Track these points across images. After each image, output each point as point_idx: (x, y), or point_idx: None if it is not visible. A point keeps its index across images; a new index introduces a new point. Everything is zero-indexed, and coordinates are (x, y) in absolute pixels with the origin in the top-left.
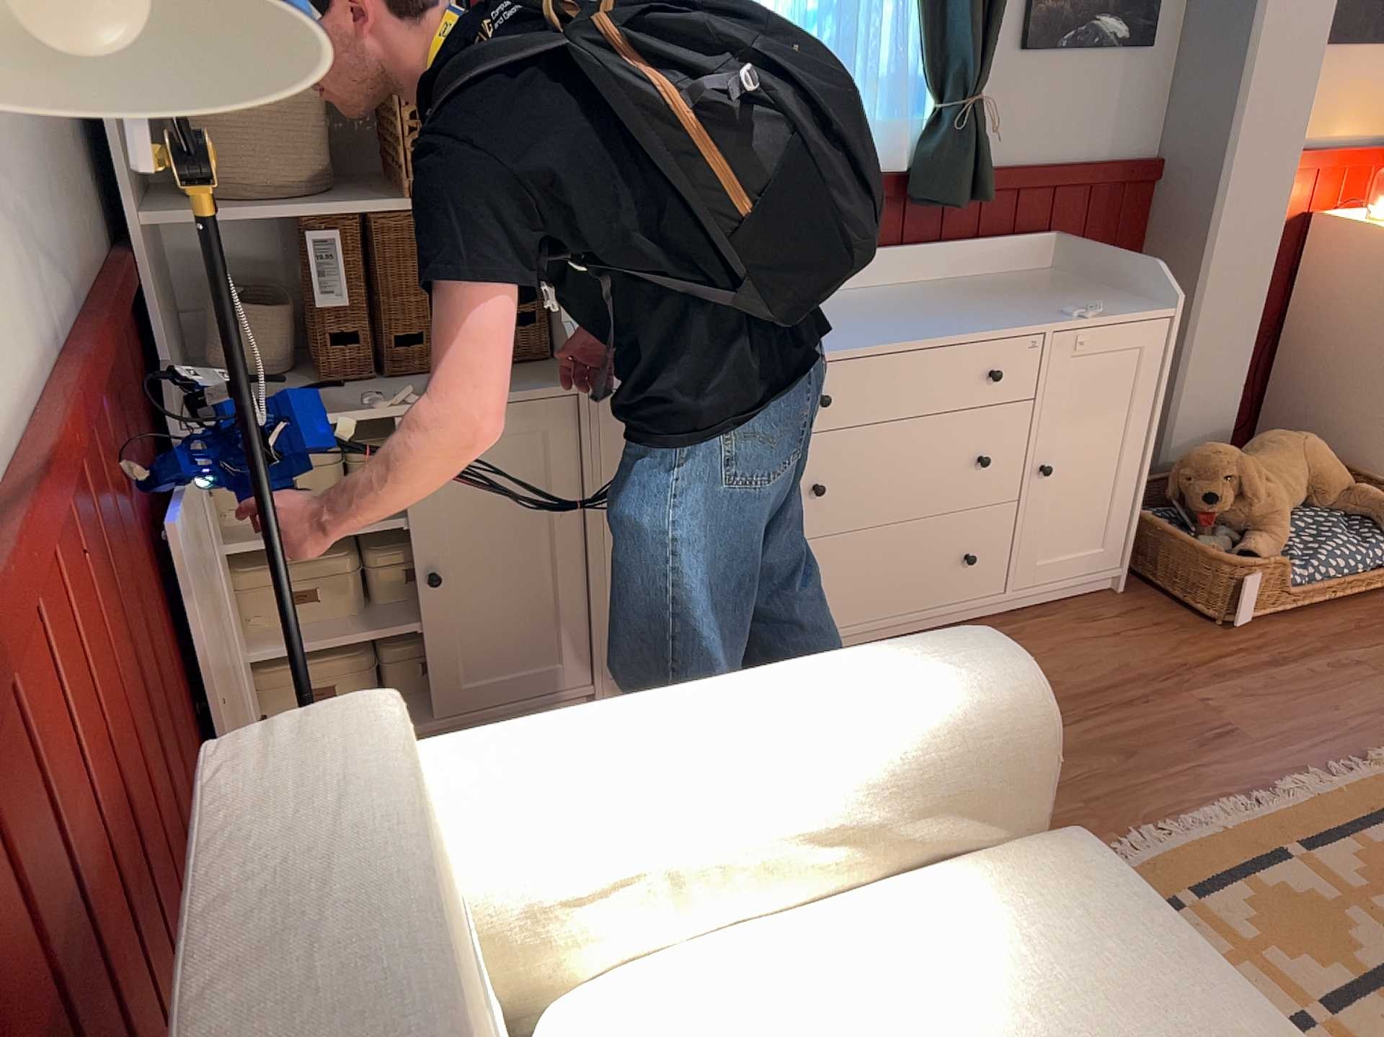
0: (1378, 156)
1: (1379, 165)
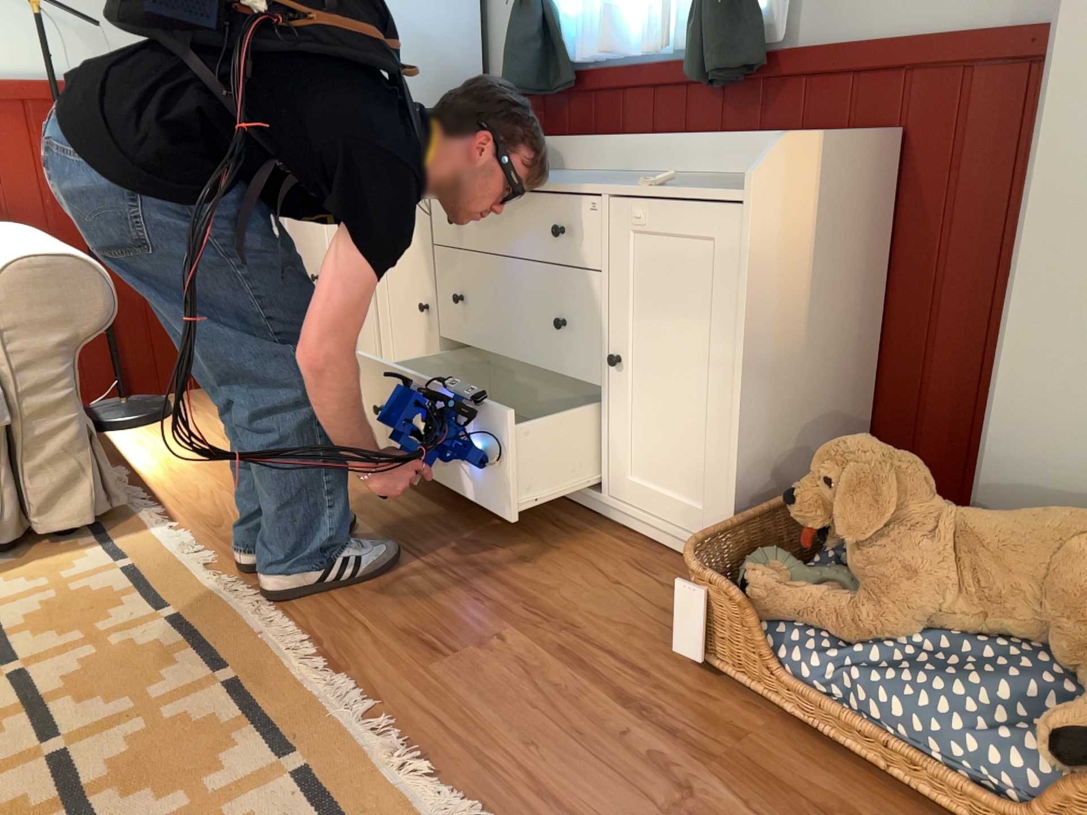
0: None
1: None
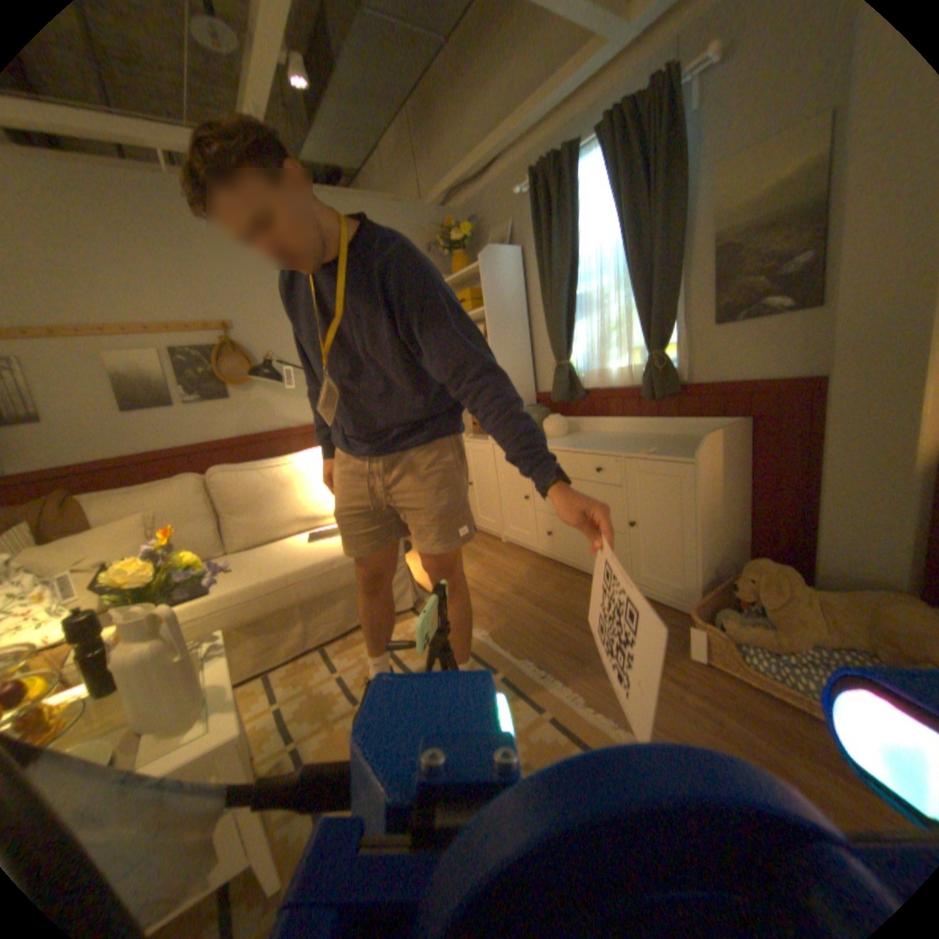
0: None
1: None
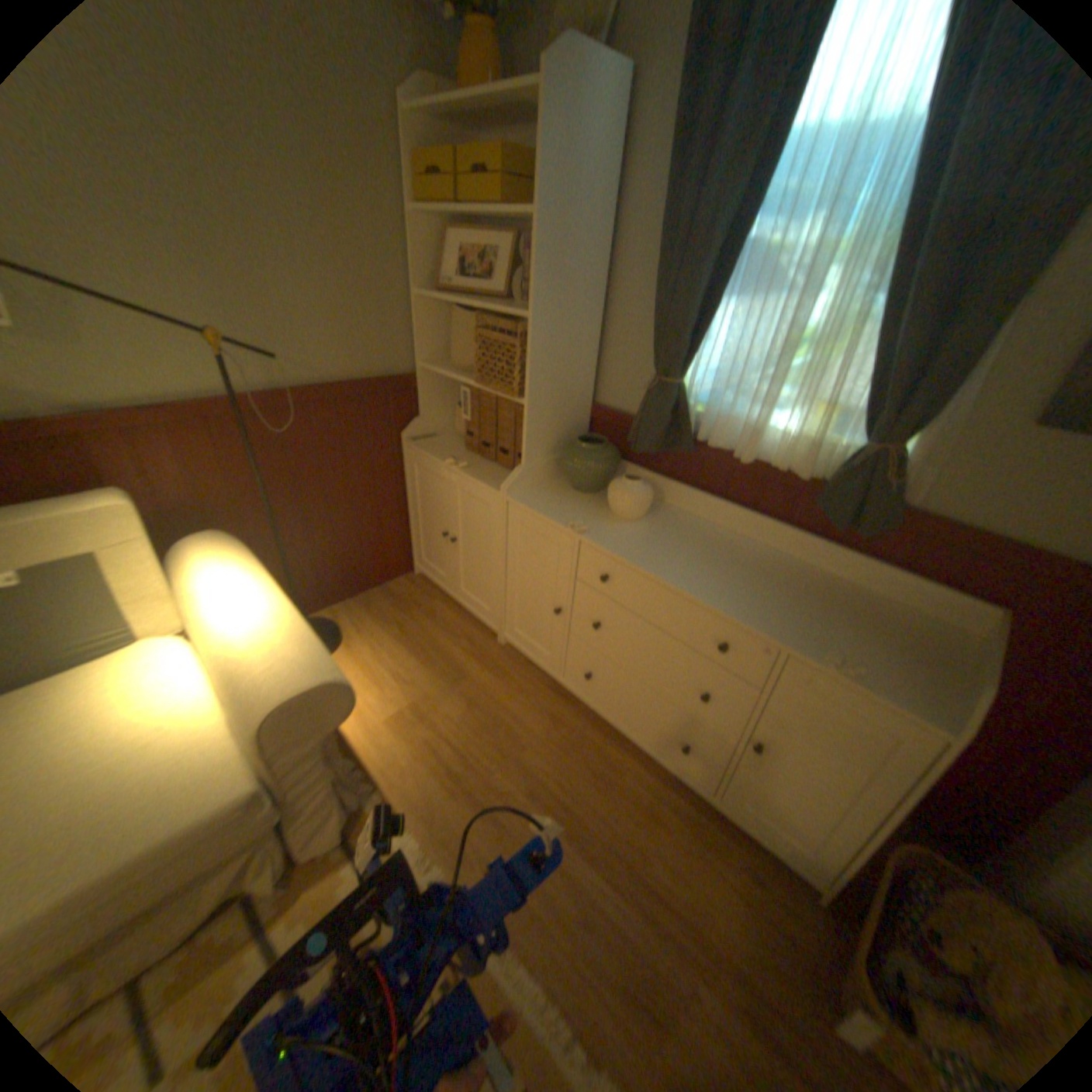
0: None
1: None
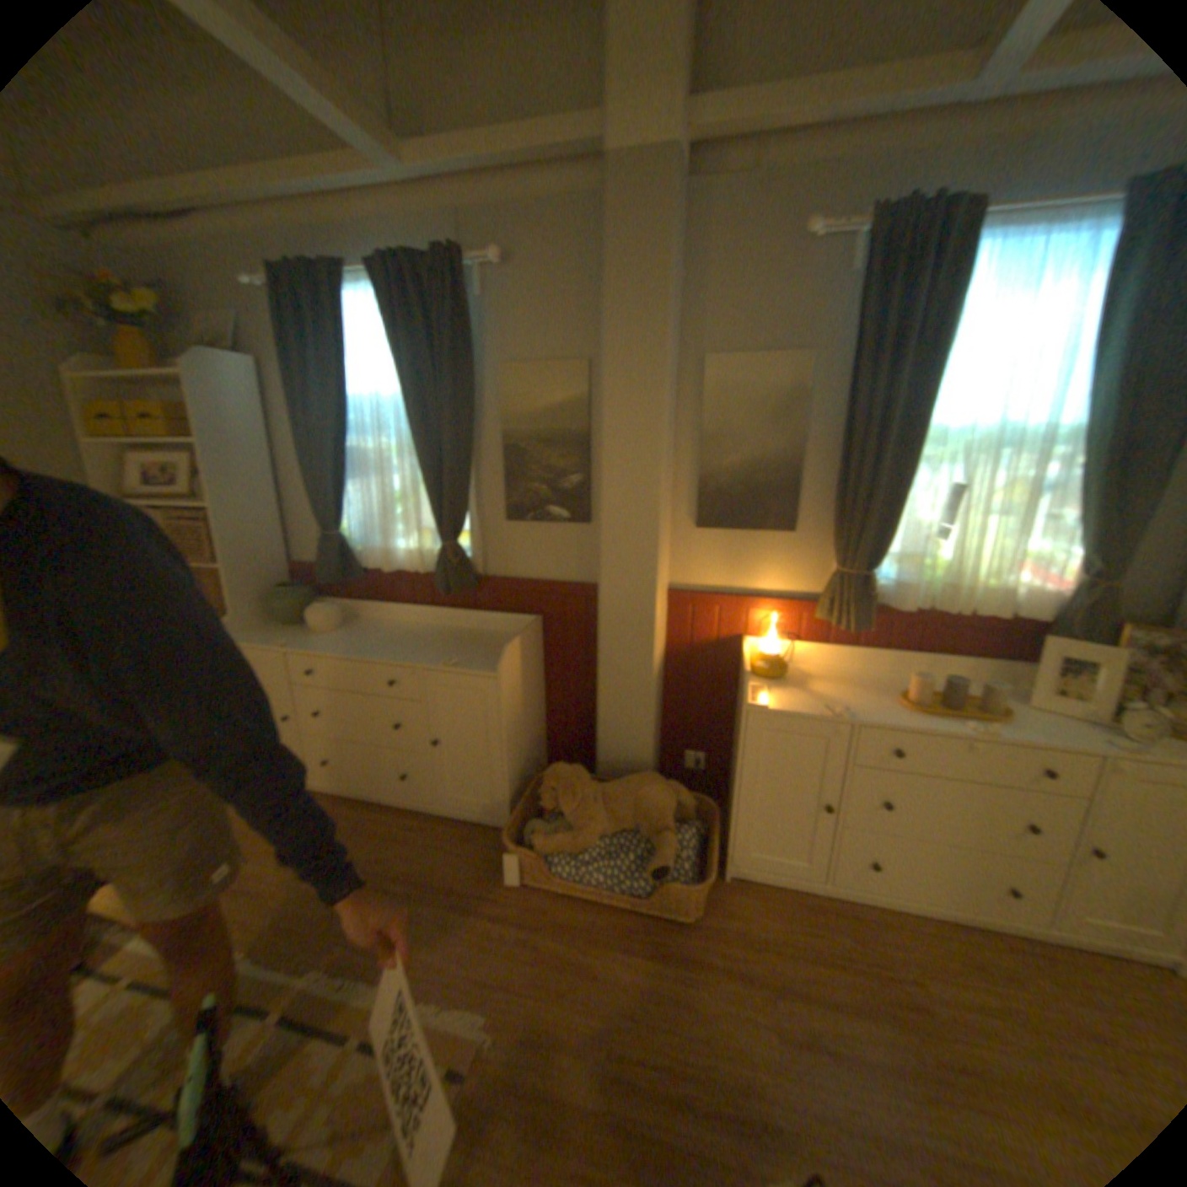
0: (794, 607)
1: (787, 613)
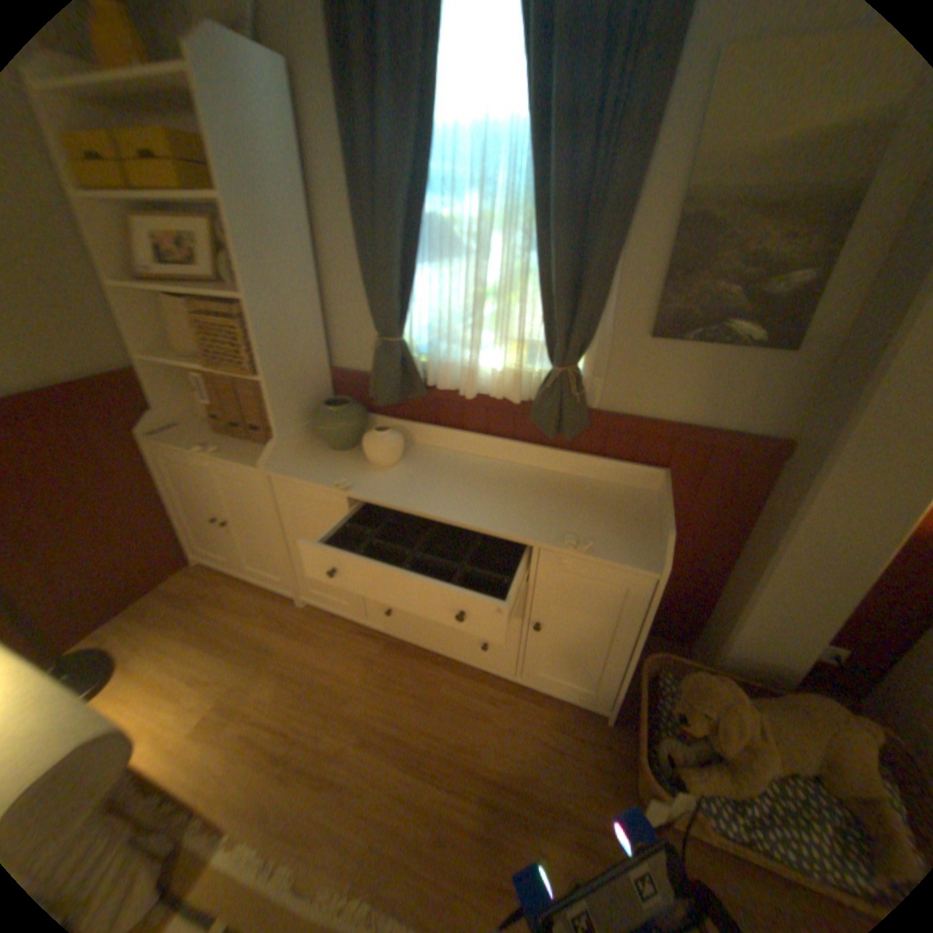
0: None
1: None
